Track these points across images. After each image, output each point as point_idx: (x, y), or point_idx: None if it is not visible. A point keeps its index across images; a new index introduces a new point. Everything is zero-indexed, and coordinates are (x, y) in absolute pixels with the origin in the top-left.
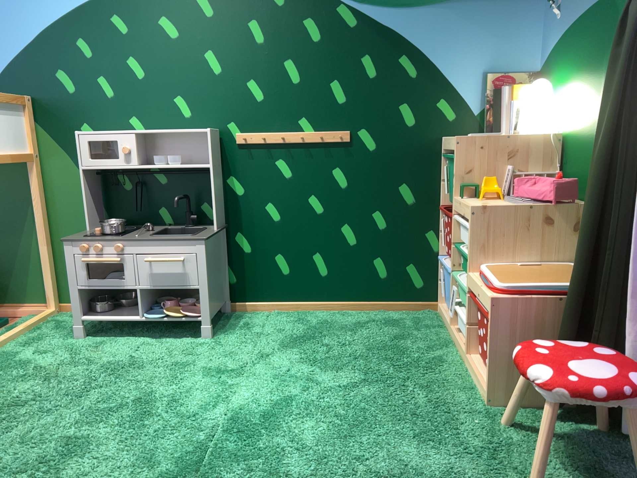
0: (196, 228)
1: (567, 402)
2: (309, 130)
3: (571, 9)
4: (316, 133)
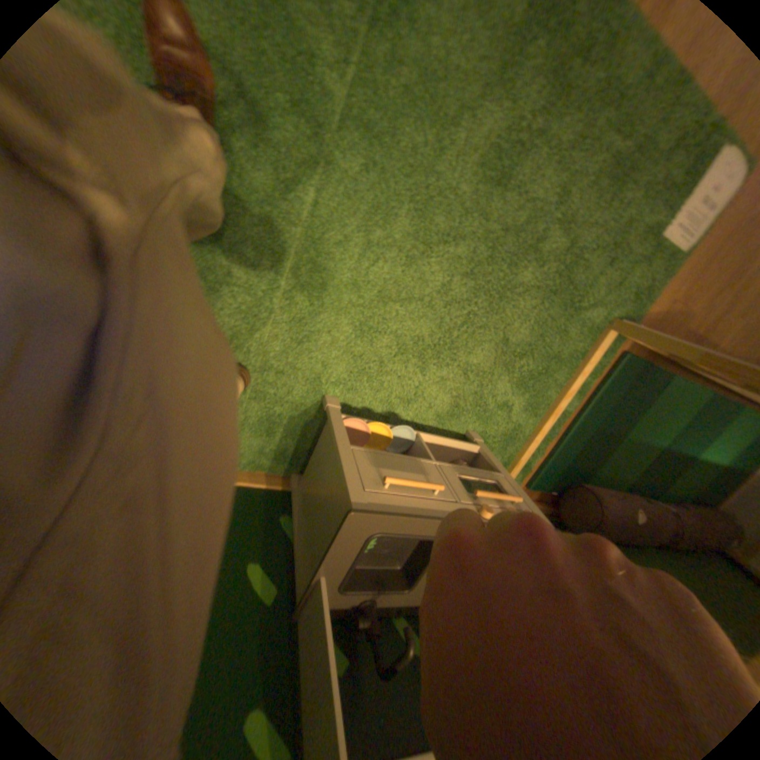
0: (357, 590)
1: None
2: None
3: None
4: None
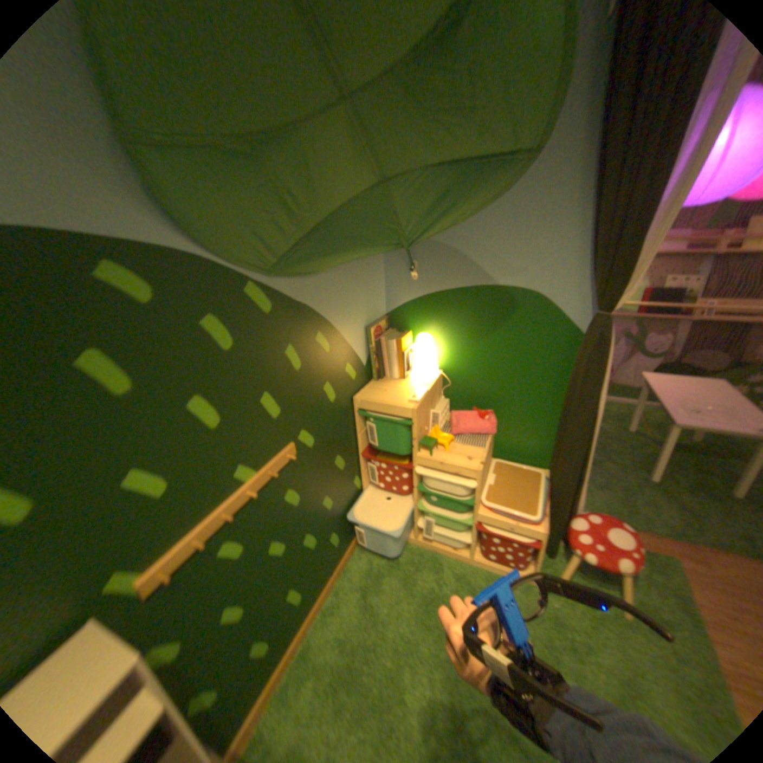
0: None
1: (639, 571)
2: (249, 477)
3: (432, 276)
4: (261, 475)
